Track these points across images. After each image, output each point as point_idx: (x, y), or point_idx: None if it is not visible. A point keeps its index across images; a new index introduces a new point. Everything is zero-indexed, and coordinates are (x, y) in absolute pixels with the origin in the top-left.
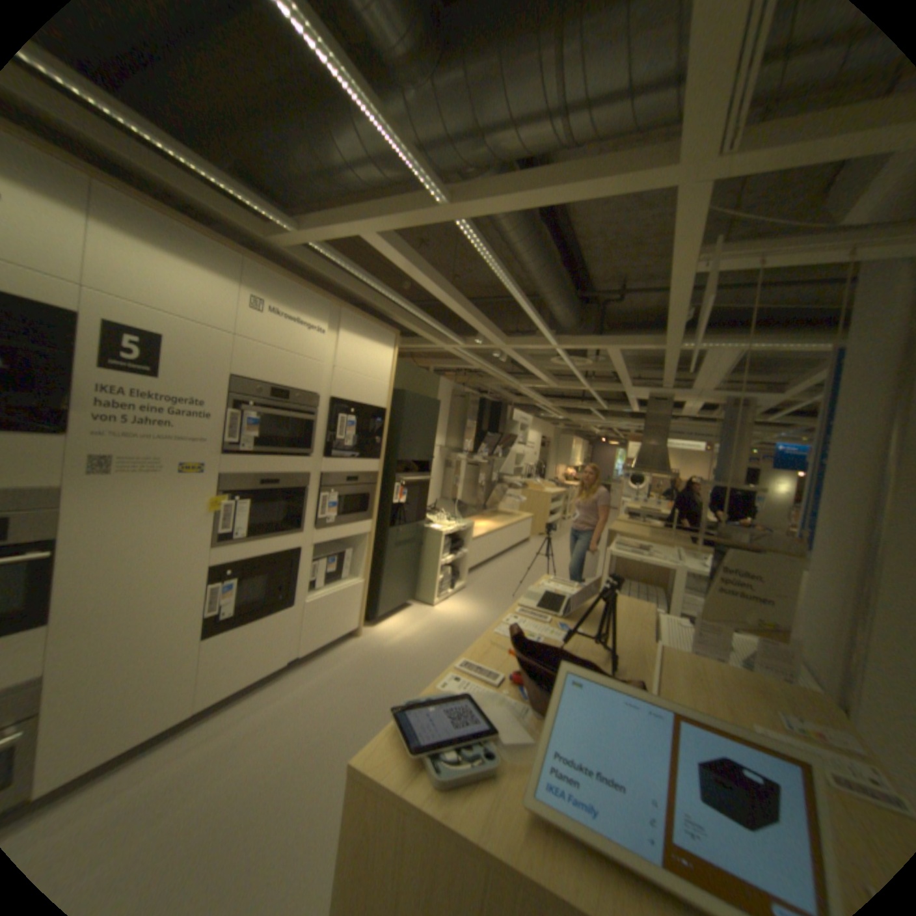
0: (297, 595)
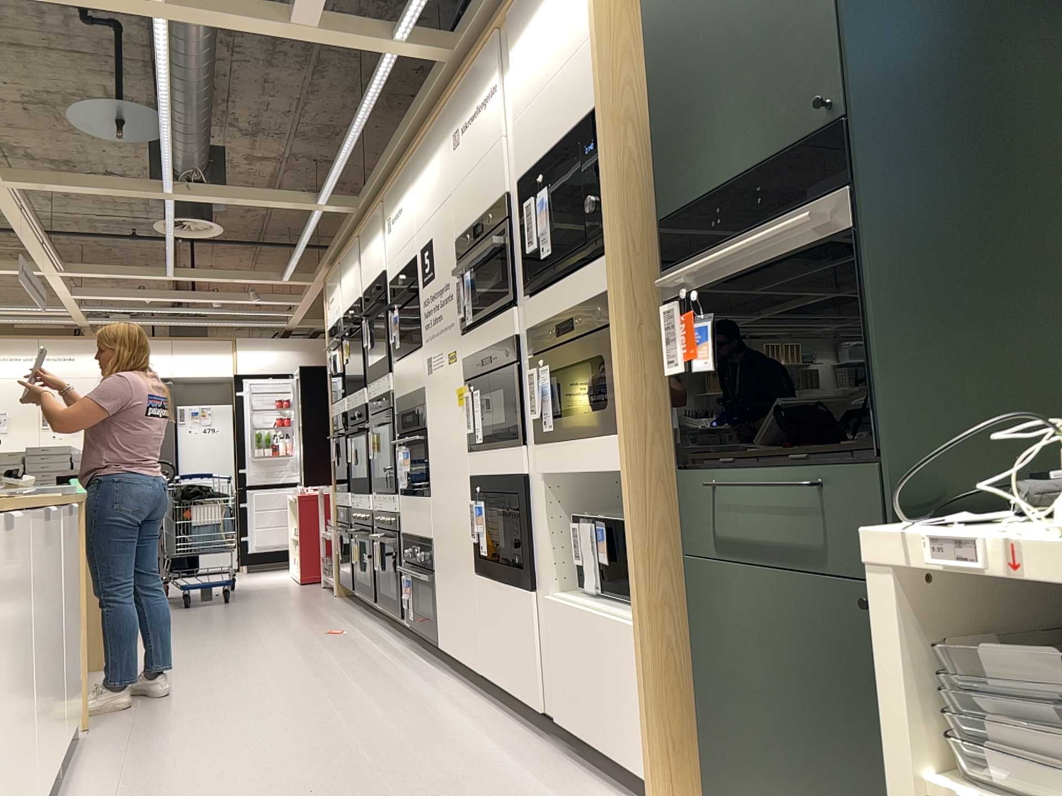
0: (538, 573)
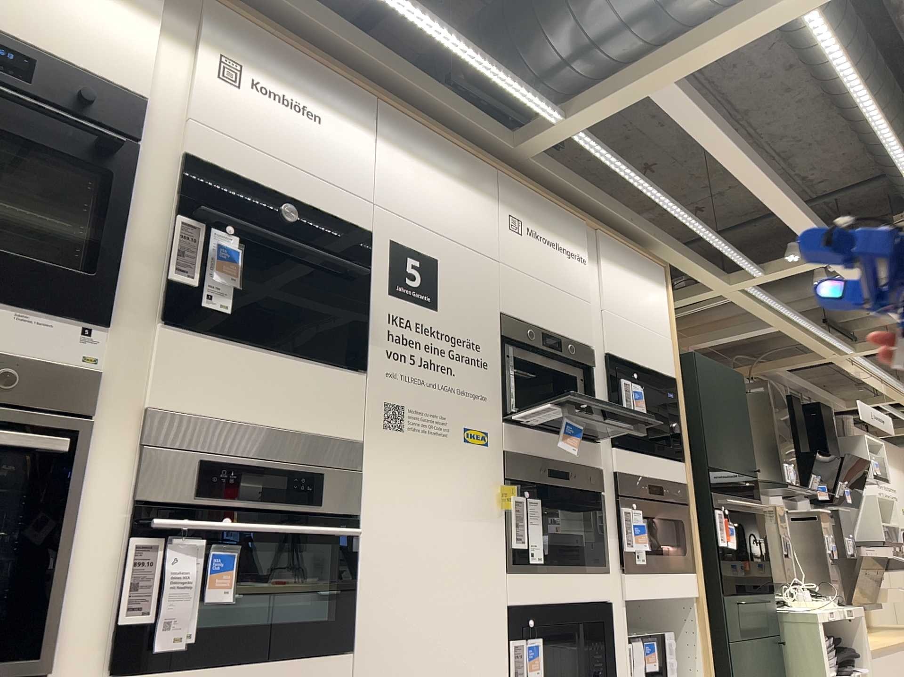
0: None
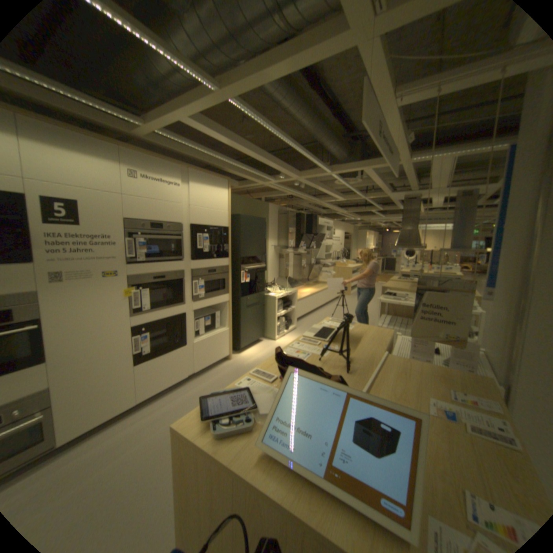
0: (187, 339)
